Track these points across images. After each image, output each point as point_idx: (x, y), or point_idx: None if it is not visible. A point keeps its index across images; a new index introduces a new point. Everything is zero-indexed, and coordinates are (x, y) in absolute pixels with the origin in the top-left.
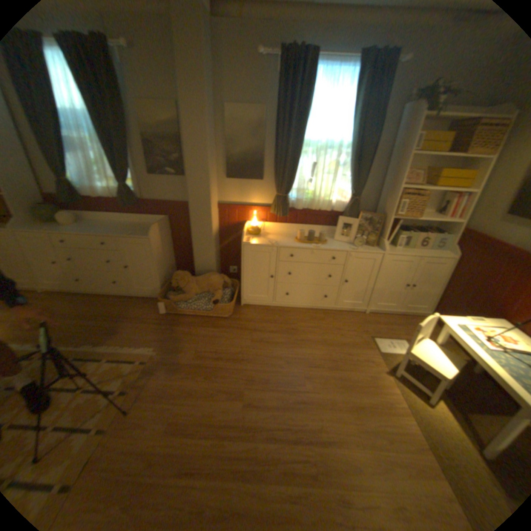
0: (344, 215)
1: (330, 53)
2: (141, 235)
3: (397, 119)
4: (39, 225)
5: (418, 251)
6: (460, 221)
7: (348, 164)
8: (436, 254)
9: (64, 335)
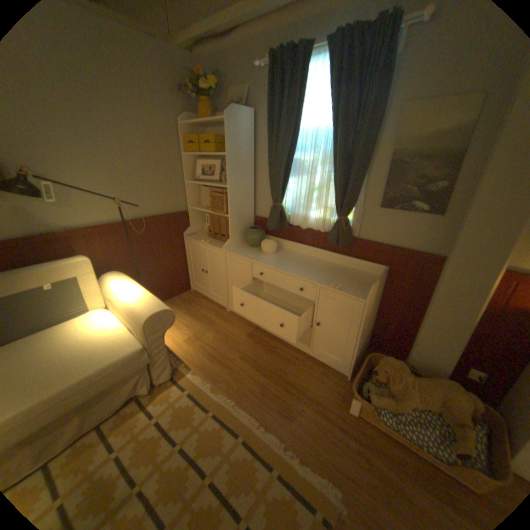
0: None
1: None
2: (356, 293)
3: None
4: (247, 248)
5: None
6: None
7: None
8: None
9: (240, 386)
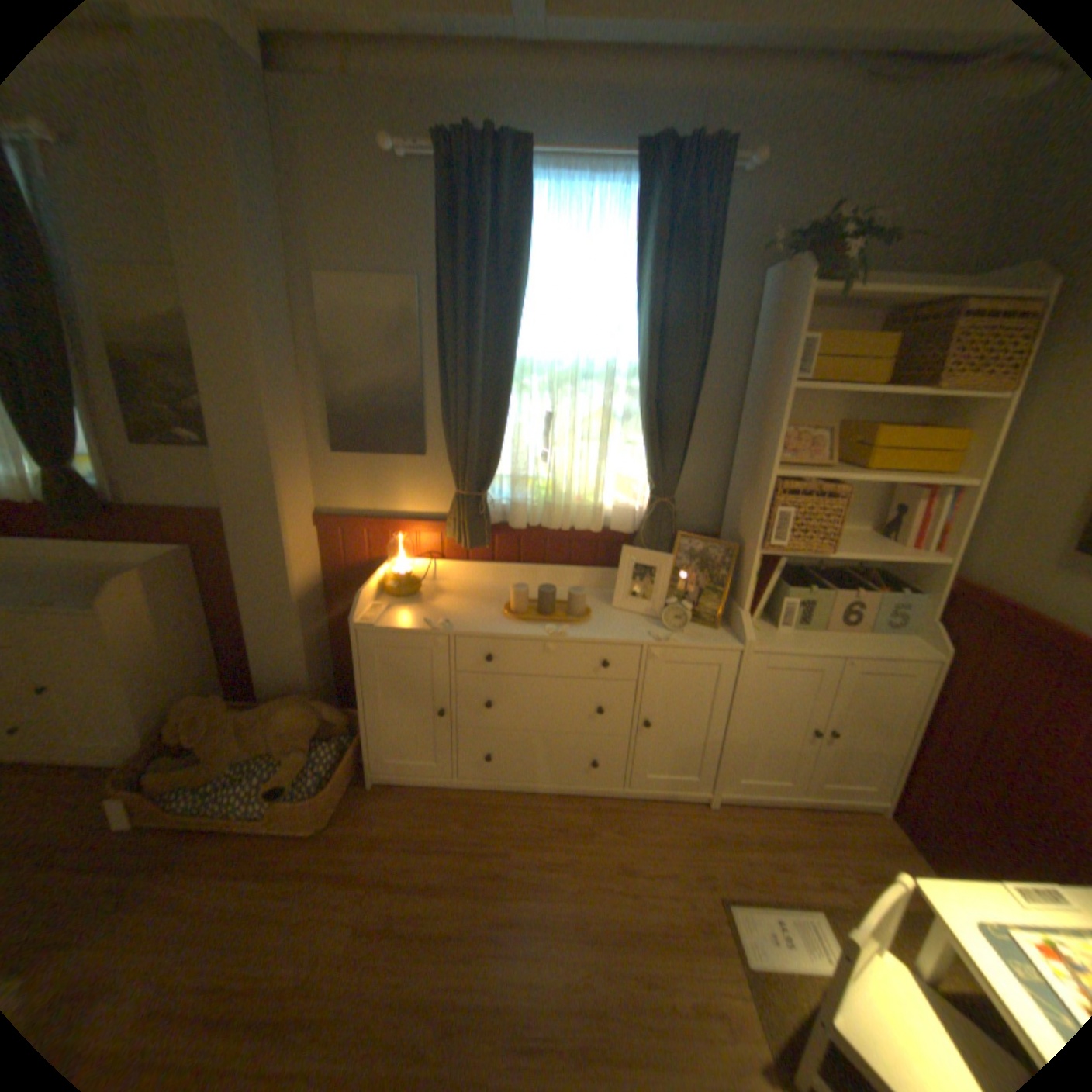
0: (639, 542)
1: (567, 150)
2: (82, 605)
3: (752, 305)
4: None
5: (839, 641)
6: (945, 560)
7: (637, 415)
8: (888, 650)
9: None
